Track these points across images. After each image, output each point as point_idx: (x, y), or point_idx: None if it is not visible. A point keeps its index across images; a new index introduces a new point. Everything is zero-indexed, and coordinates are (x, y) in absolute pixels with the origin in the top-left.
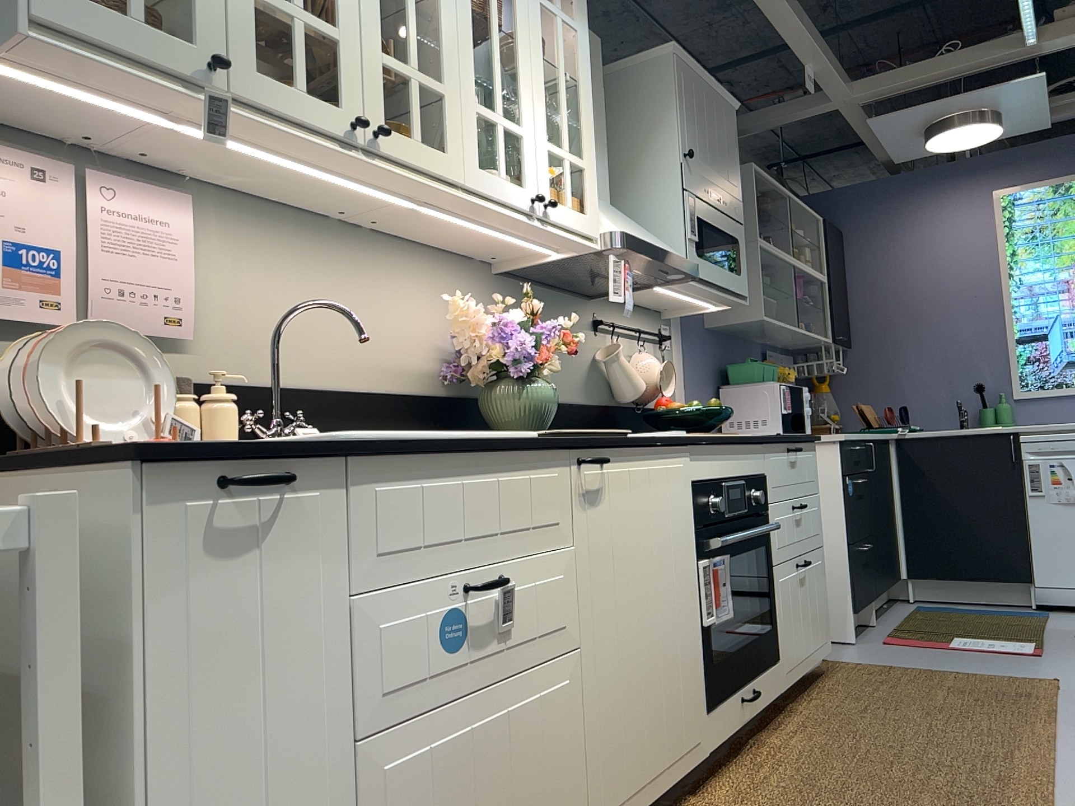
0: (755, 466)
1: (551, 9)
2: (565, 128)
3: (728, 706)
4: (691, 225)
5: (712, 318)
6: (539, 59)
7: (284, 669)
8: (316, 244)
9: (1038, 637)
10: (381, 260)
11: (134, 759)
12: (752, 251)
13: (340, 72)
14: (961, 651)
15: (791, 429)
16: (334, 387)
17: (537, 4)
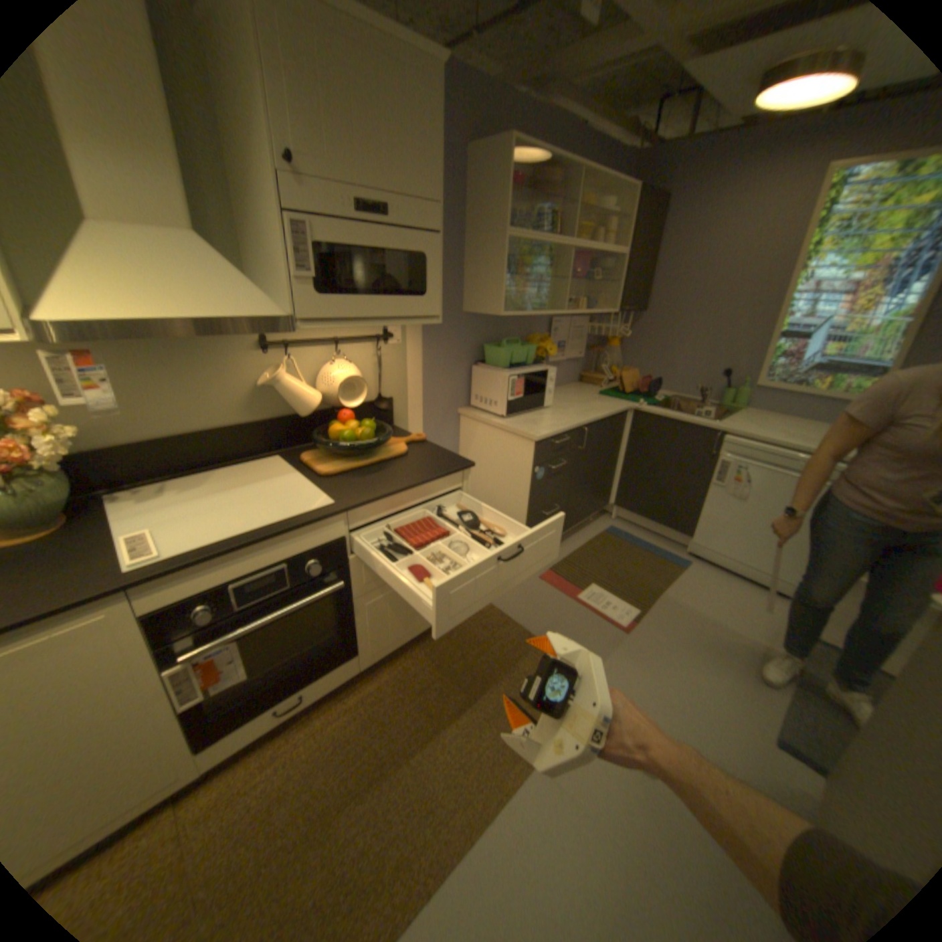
0: (317, 540)
1: None
2: None
3: (241, 732)
4: (294, 259)
5: (467, 304)
6: None
7: None
8: None
9: (648, 605)
10: None
11: None
12: (511, 237)
13: None
14: (579, 609)
15: (518, 410)
16: None
17: None
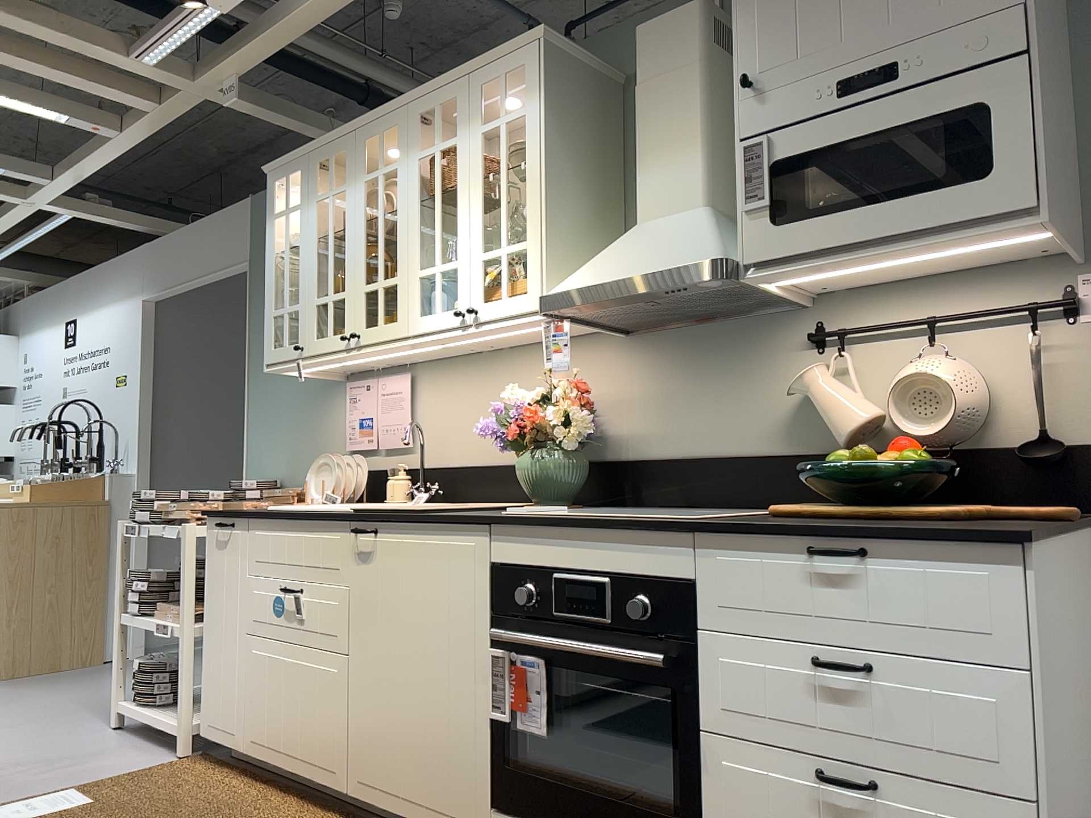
0: (653, 563)
1: (491, 128)
2: (501, 225)
3: None
4: (744, 191)
5: None
6: (475, 186)
7: (230, 593)
8: (473, 371)
9: None
10: (514, 365)
11: (205, 603)
12: None
13: (345, 313)
14: None
15: None
16: (479, 464)
17: (475, 140)
